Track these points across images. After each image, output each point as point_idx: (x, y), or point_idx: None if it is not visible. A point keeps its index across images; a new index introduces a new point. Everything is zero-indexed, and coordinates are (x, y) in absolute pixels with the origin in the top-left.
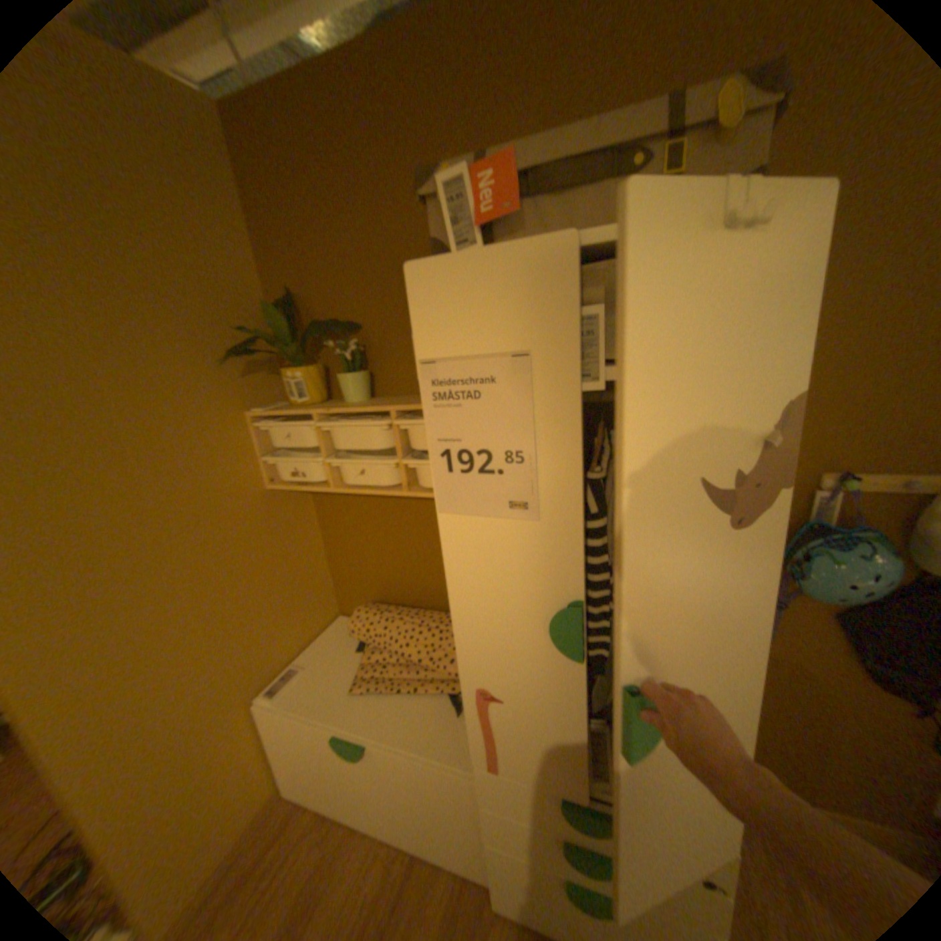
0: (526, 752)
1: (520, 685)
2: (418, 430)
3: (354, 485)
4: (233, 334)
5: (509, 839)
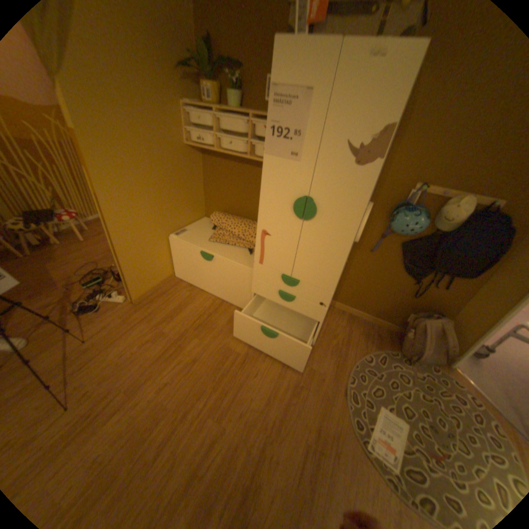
0: (274, 256)
1: (278, 230)
2: (260, 126)
3: (225, 150)
4: (179, 54)
5: (260, 290)
